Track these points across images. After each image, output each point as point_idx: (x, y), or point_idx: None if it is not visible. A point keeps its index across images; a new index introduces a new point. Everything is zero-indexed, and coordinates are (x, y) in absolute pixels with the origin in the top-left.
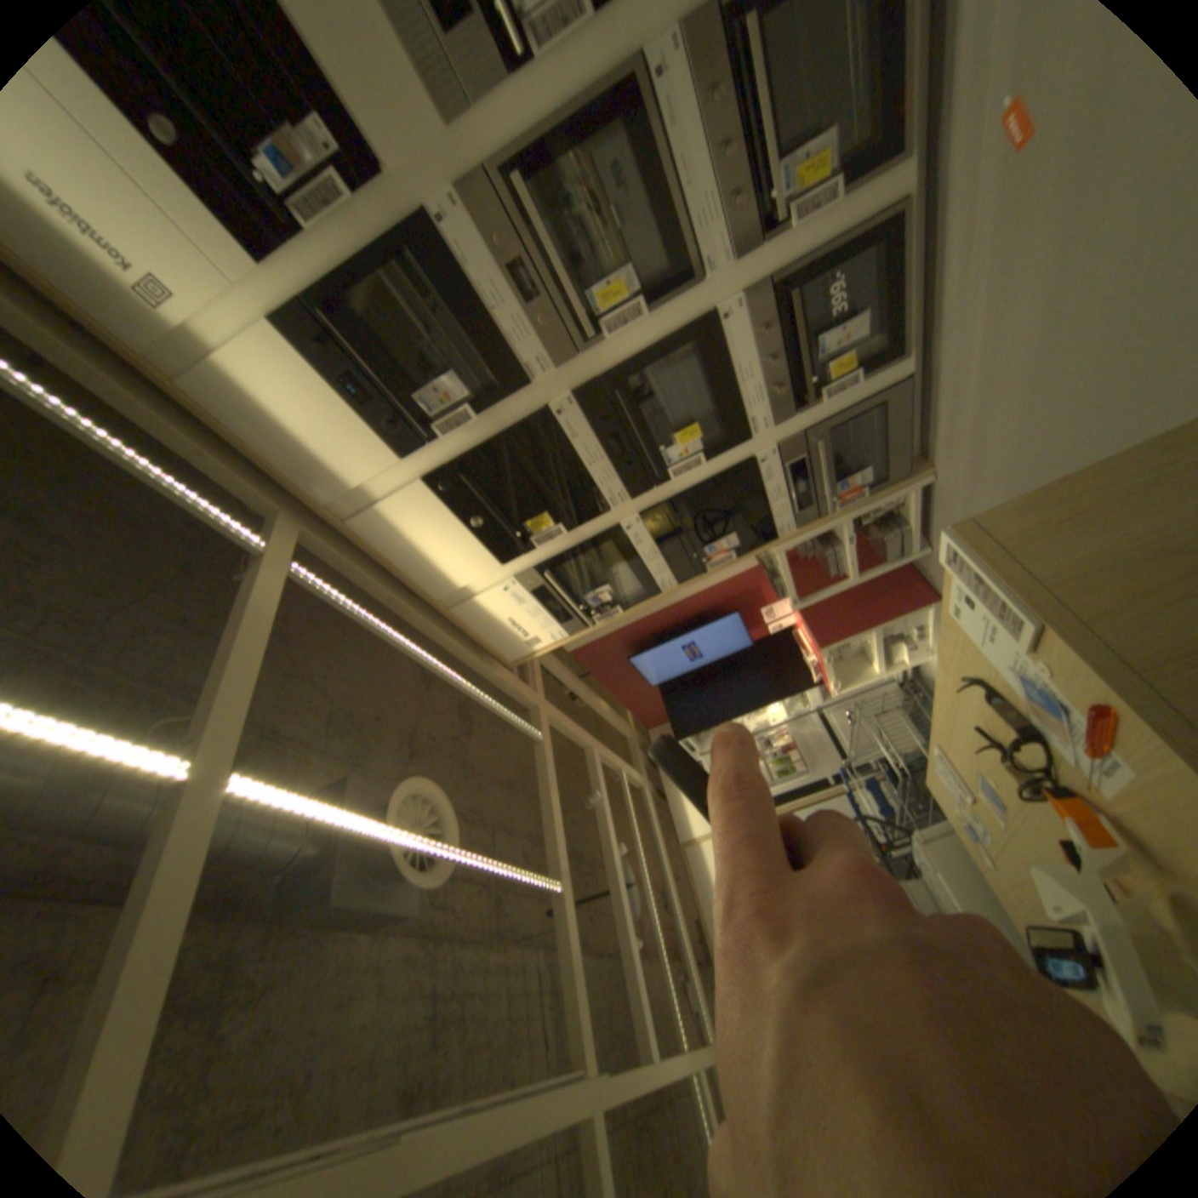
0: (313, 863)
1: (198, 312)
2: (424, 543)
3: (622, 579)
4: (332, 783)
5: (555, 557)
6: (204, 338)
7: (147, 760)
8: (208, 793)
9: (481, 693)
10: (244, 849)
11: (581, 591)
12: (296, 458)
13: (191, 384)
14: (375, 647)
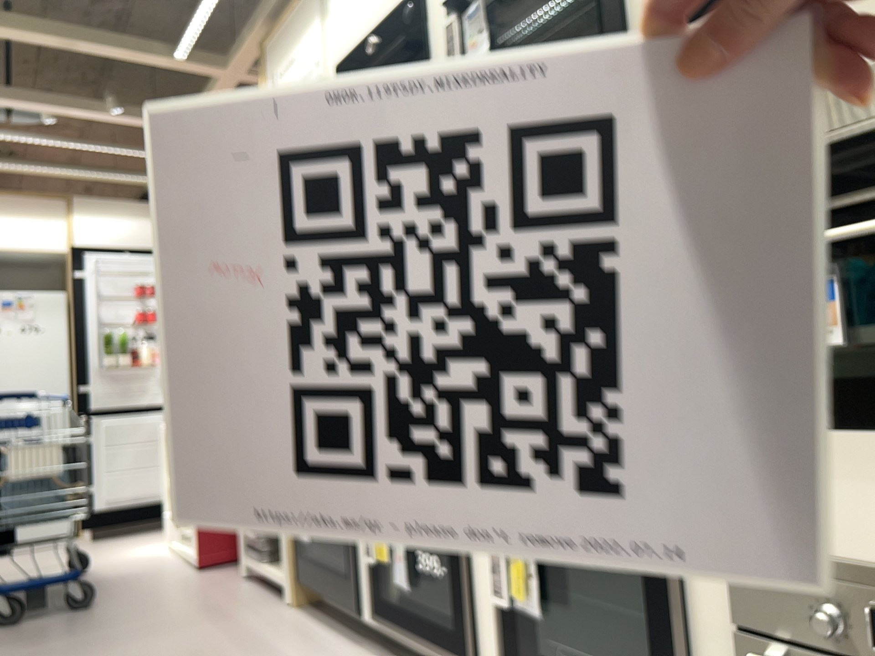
0: None
1: None
2: None
3: None
4: None
5: None
6: None
7: None
8: None
9: None
10: None
11: None
12: None
13: None
14: None
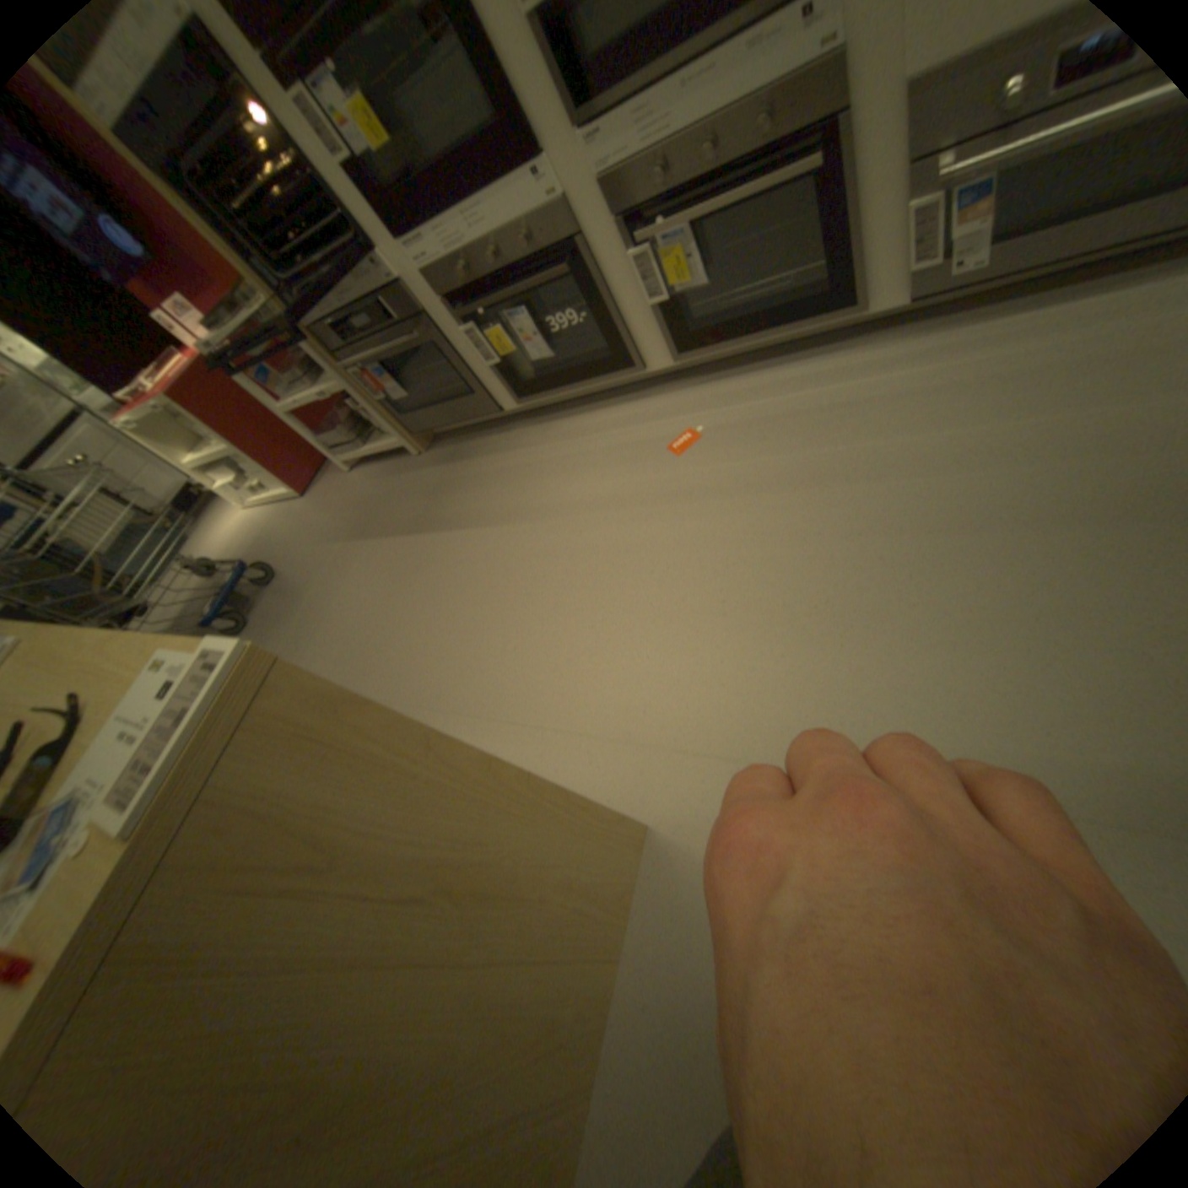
0: None
1: None
2: None
3: None
4: None
5: None
6: None
7: None
8: None
9: None
10: None
11: None
12: None
13: None
14: None
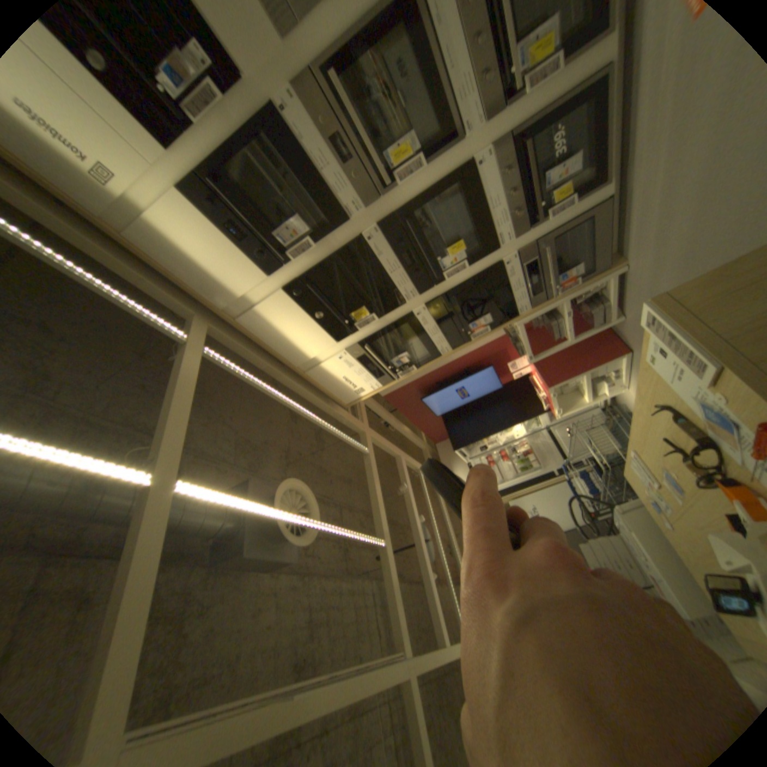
0: (232, 532)
1: (131, 186)
2: (286, 330)
3: (415, 347)
4: (240, 483)
5: (371, 335)
6: (137, 203)
7: (127, 473)
8: (164, 492)
9: (328, 424)
10: (190, 524)
11: (389, 356)
12: (202, 279)
13: (132, 235)
14: (261, 398)
